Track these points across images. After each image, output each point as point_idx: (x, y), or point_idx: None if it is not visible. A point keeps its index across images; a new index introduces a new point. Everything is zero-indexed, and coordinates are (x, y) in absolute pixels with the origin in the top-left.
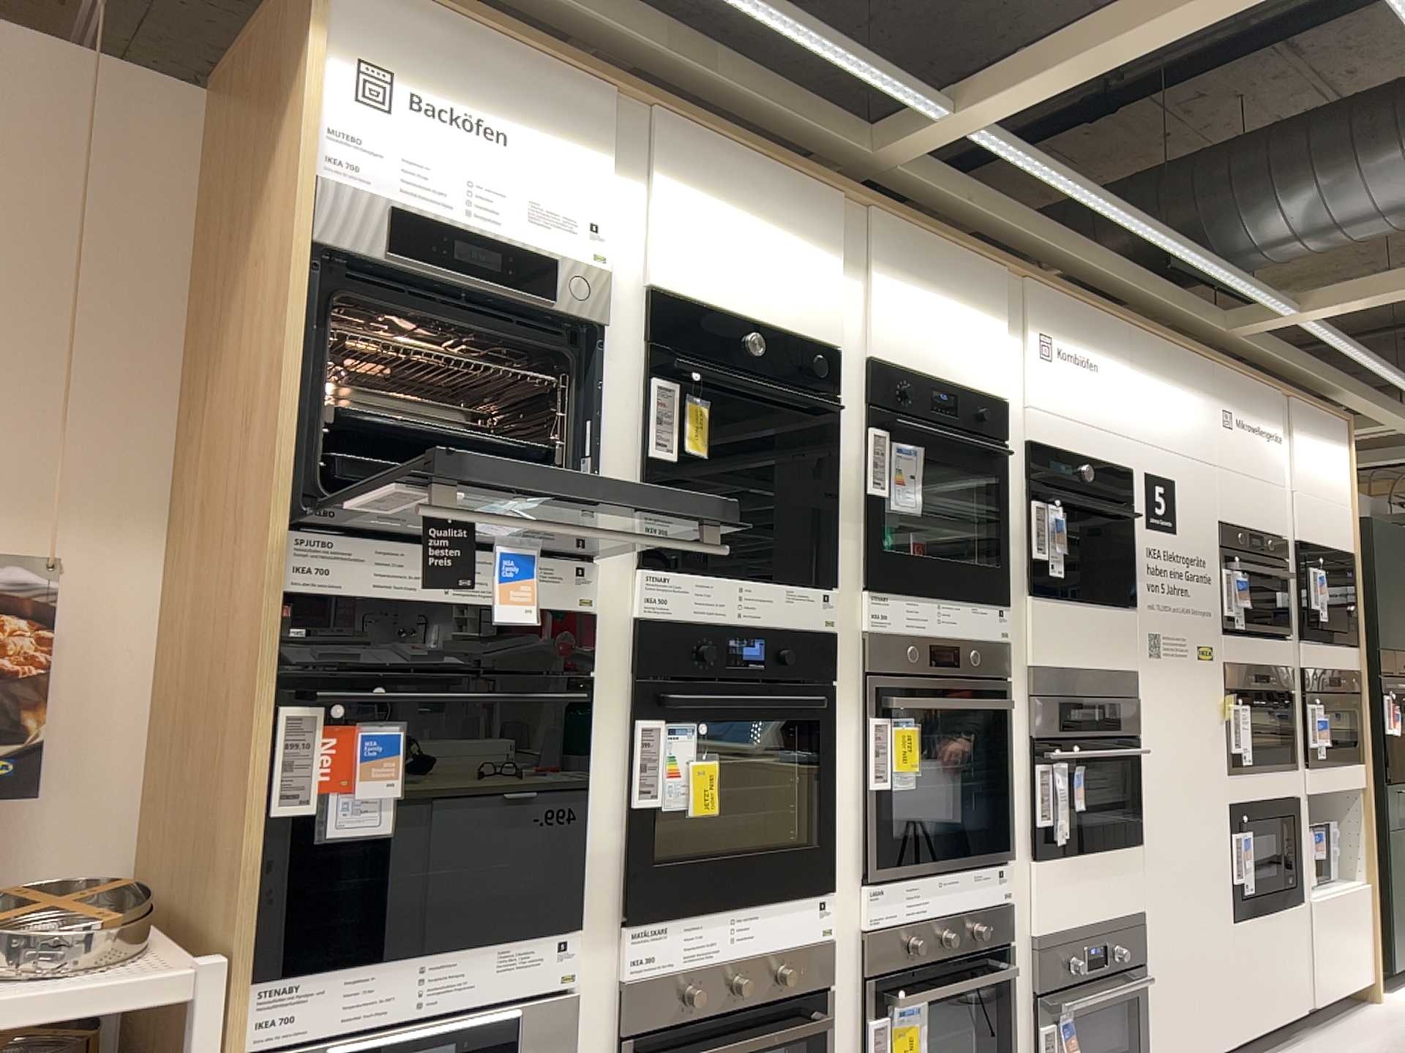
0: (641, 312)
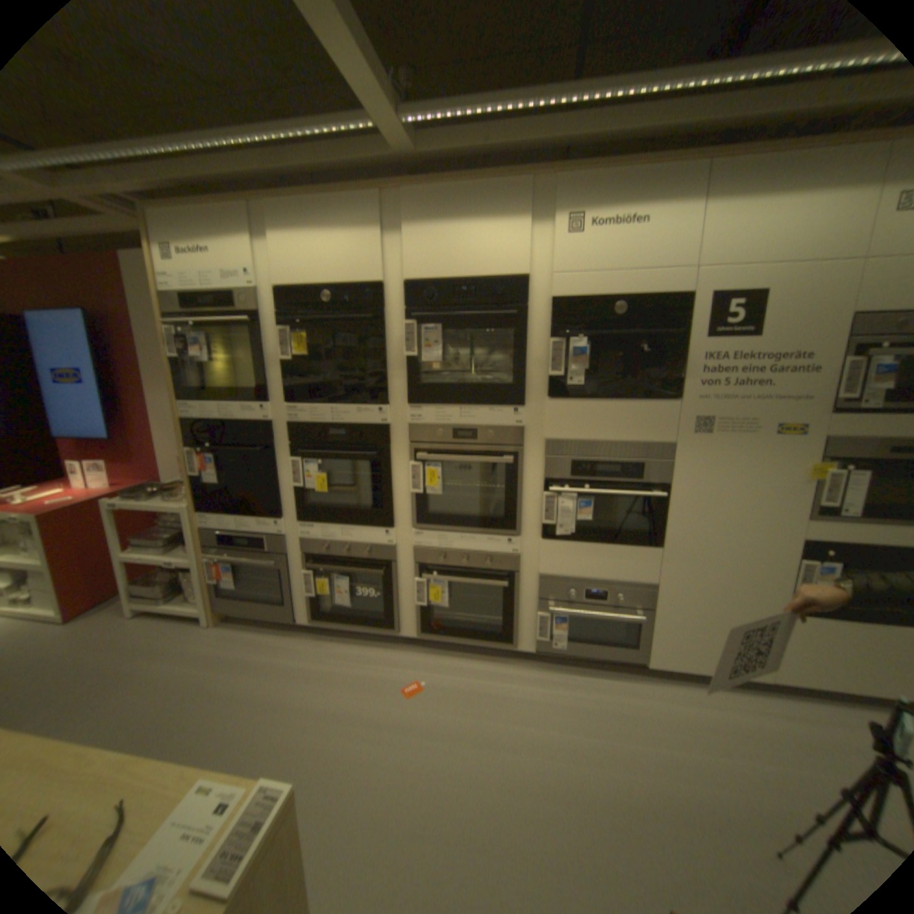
0: (271, 297)
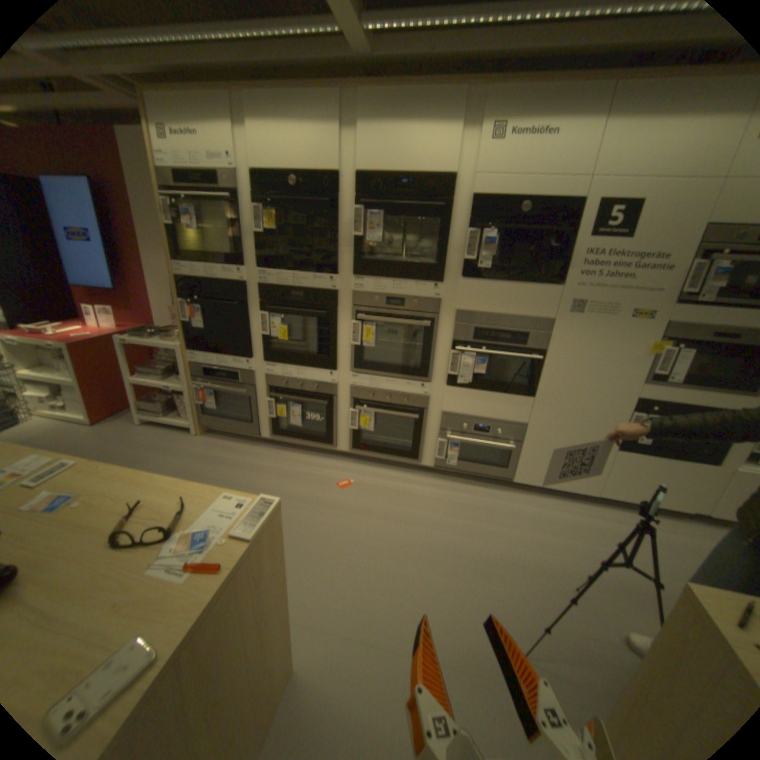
0: (247, 178)
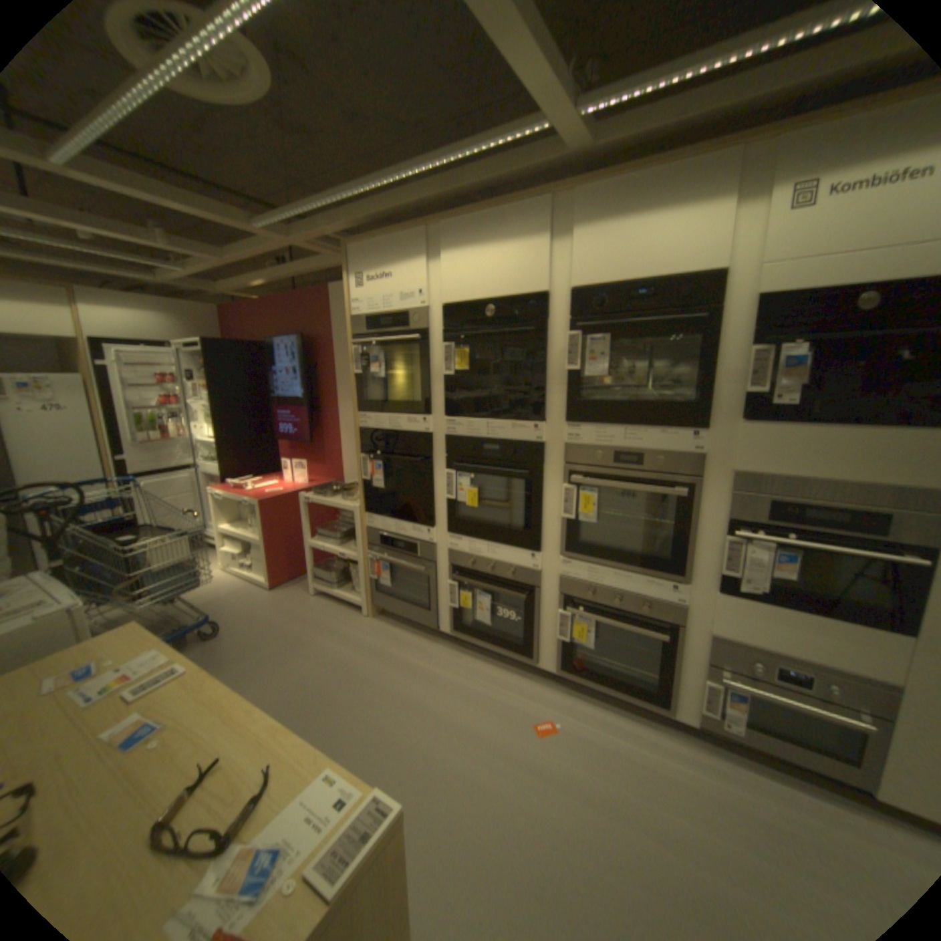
0: (440, 314)
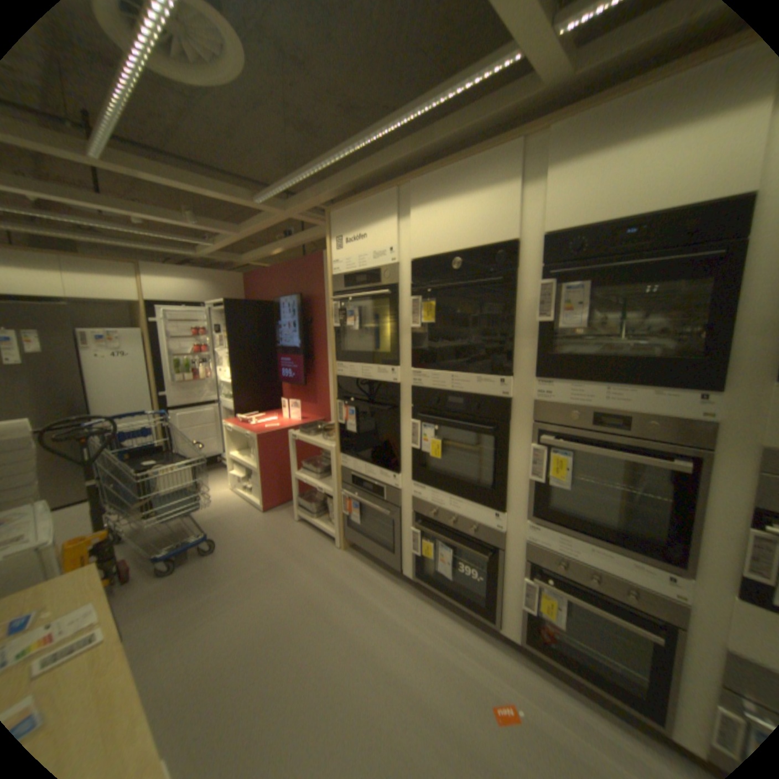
0: (408, 268)
